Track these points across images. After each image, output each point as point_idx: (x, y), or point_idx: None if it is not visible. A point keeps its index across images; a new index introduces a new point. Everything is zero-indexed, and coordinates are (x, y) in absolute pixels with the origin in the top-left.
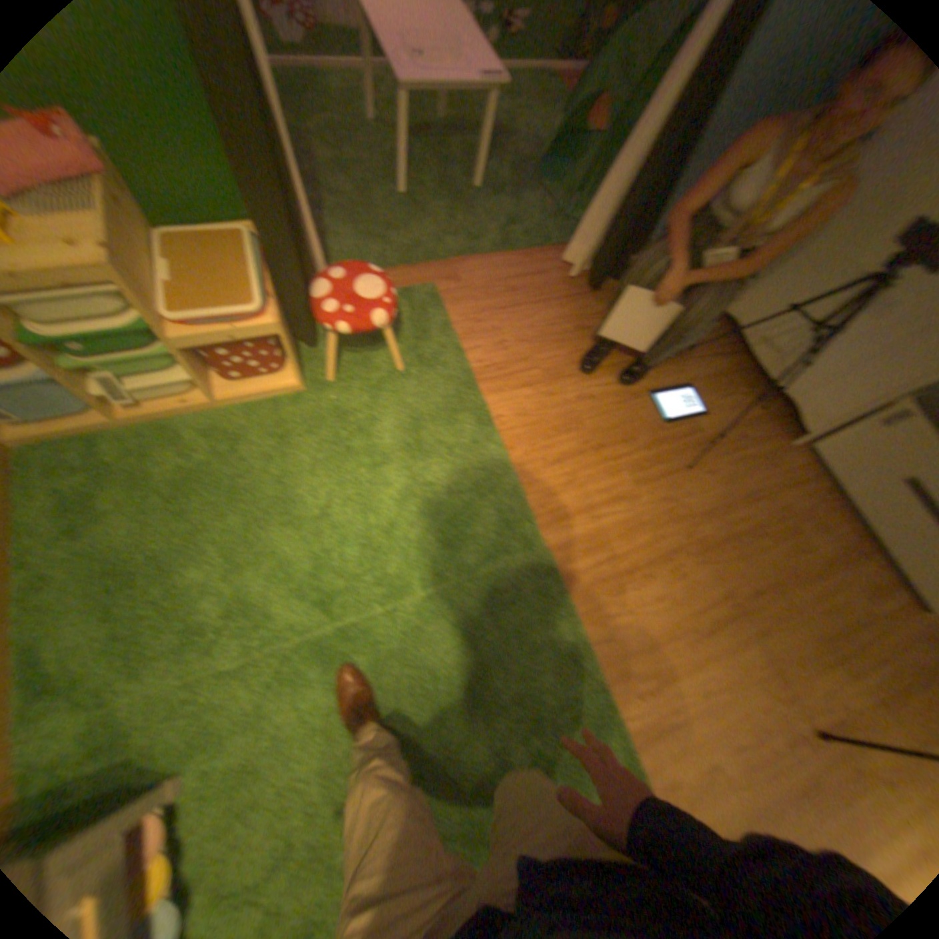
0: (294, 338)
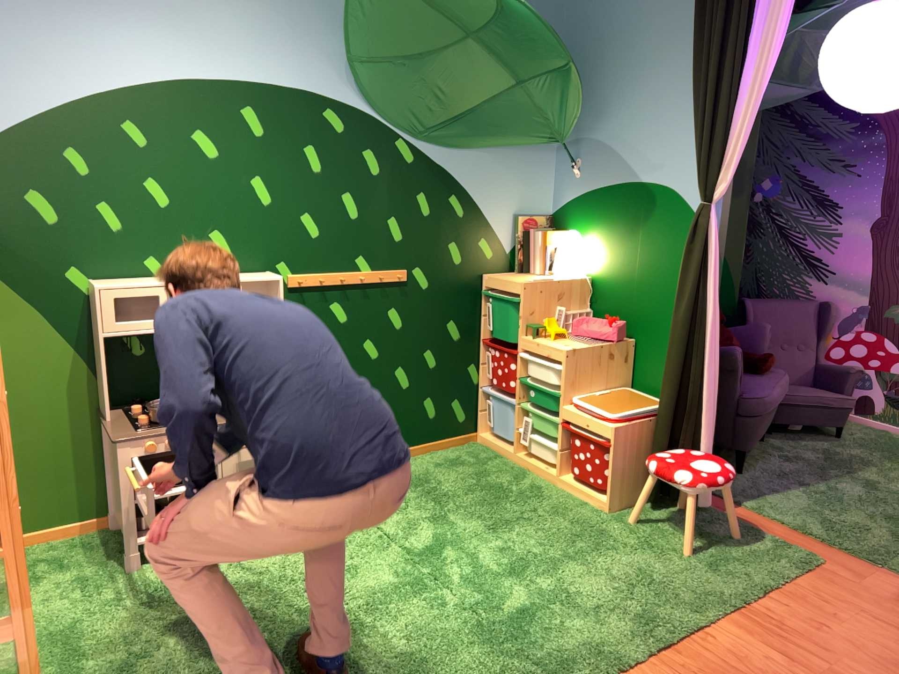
0: (650, 499)
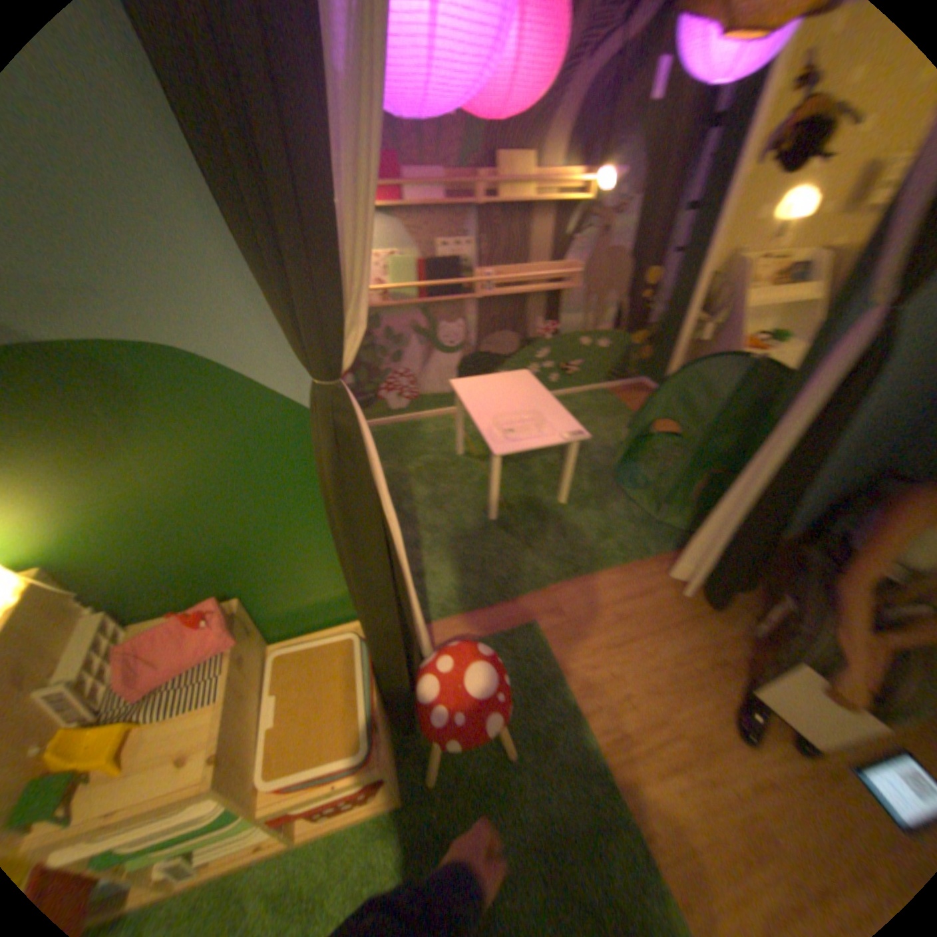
0: (388, 718)
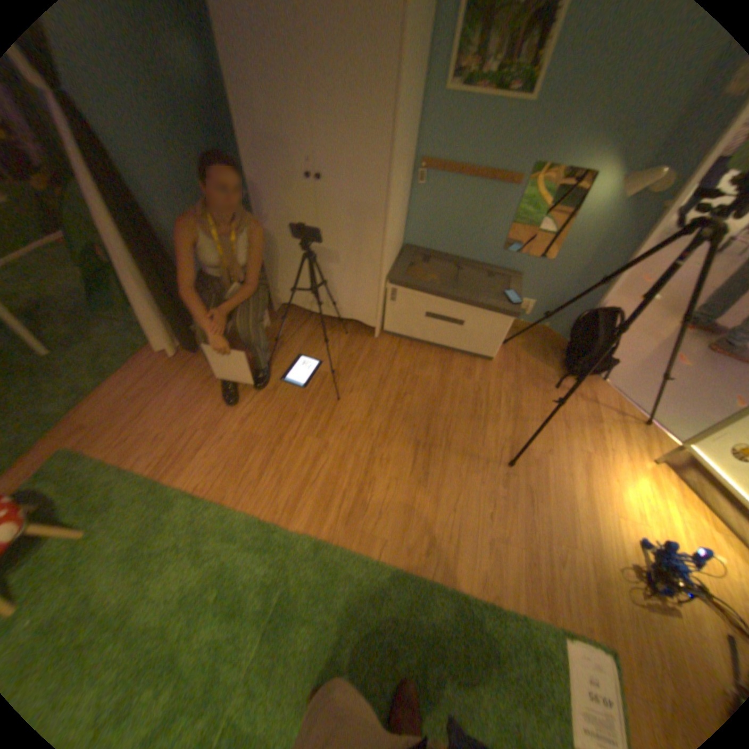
0: None
